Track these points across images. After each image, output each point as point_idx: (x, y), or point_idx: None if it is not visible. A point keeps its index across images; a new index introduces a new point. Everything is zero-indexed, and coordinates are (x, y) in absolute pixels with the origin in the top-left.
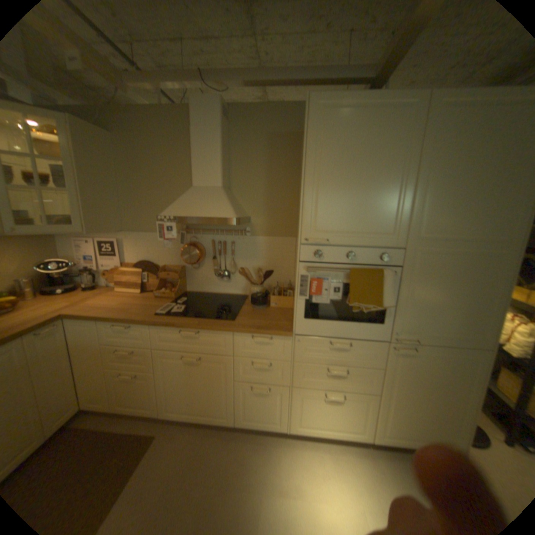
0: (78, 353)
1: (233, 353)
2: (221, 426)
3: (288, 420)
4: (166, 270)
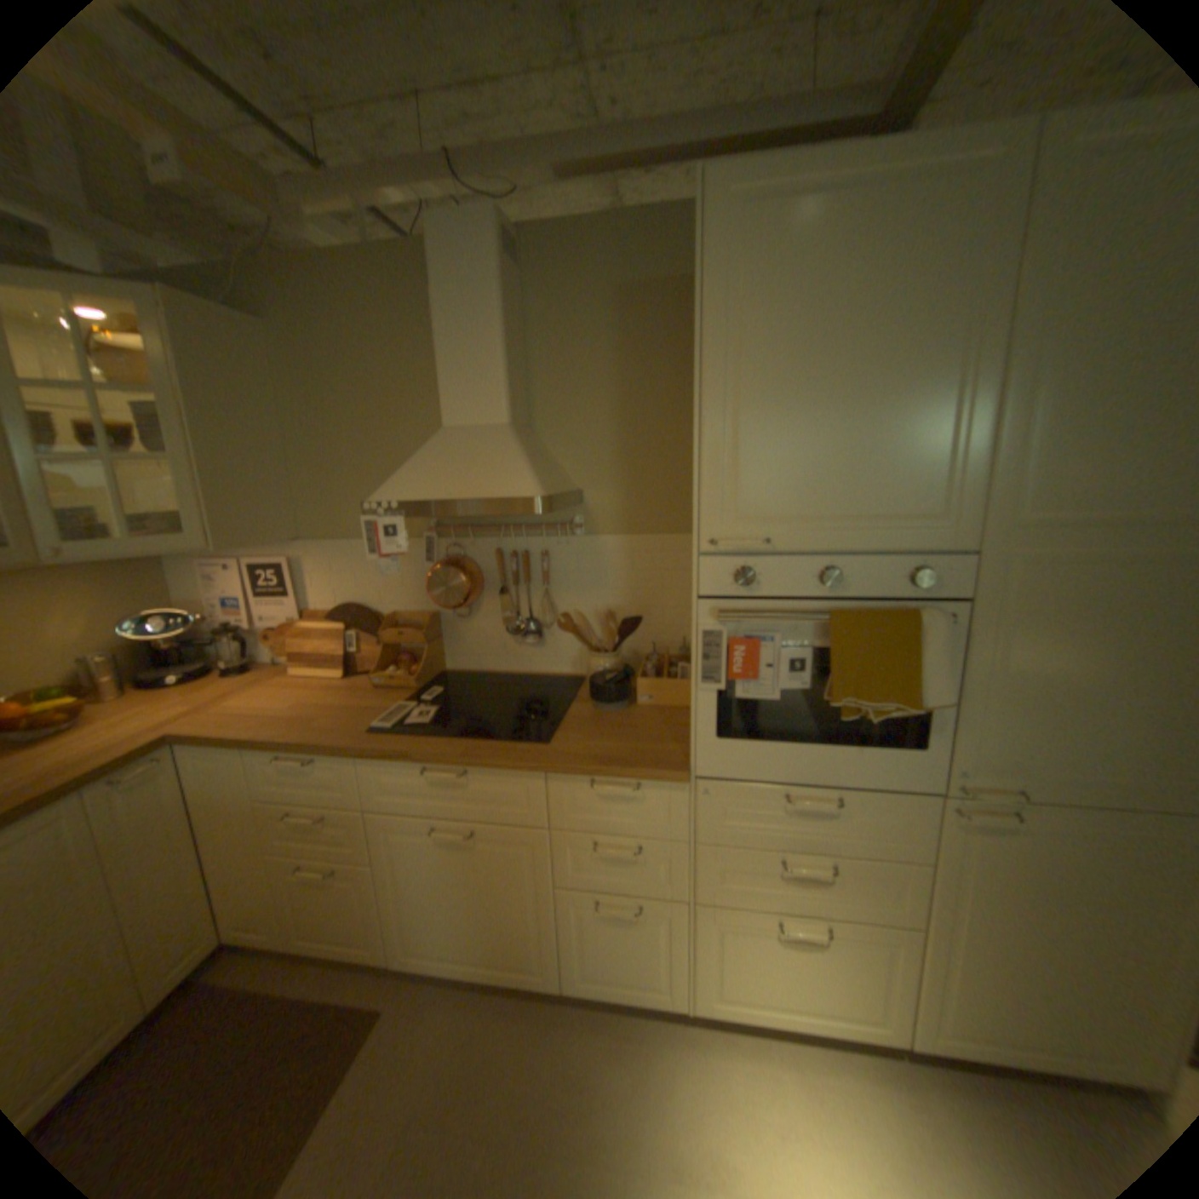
0: (209, 817)
1: (549, 819)
2: (530, 990)
3: (689, 981)
4: (397, 622)
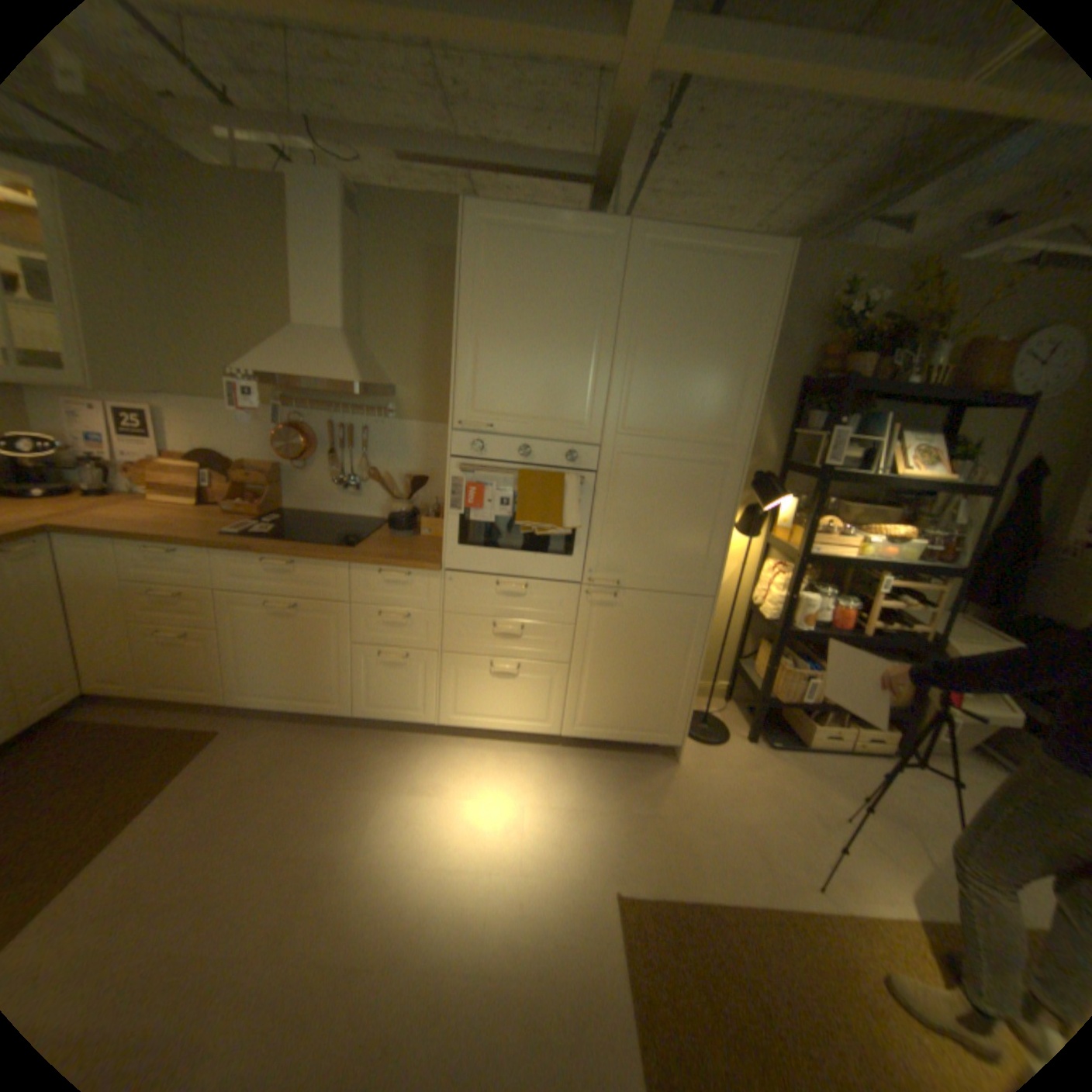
0: (78, 594)
1: (349, 597)
2: (330, 716)
3: (434, 702)
4: (243, 469)
